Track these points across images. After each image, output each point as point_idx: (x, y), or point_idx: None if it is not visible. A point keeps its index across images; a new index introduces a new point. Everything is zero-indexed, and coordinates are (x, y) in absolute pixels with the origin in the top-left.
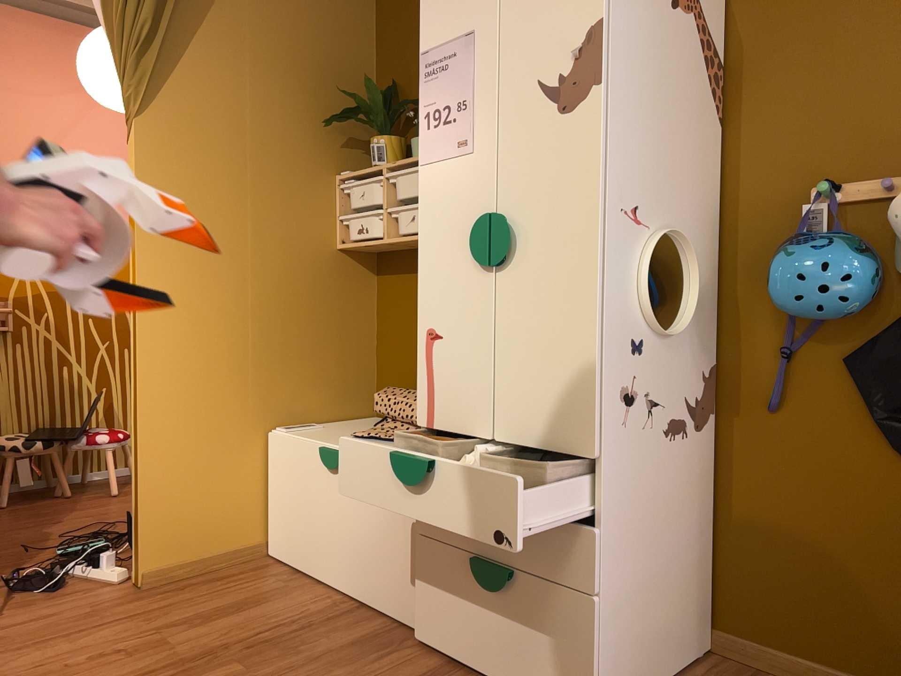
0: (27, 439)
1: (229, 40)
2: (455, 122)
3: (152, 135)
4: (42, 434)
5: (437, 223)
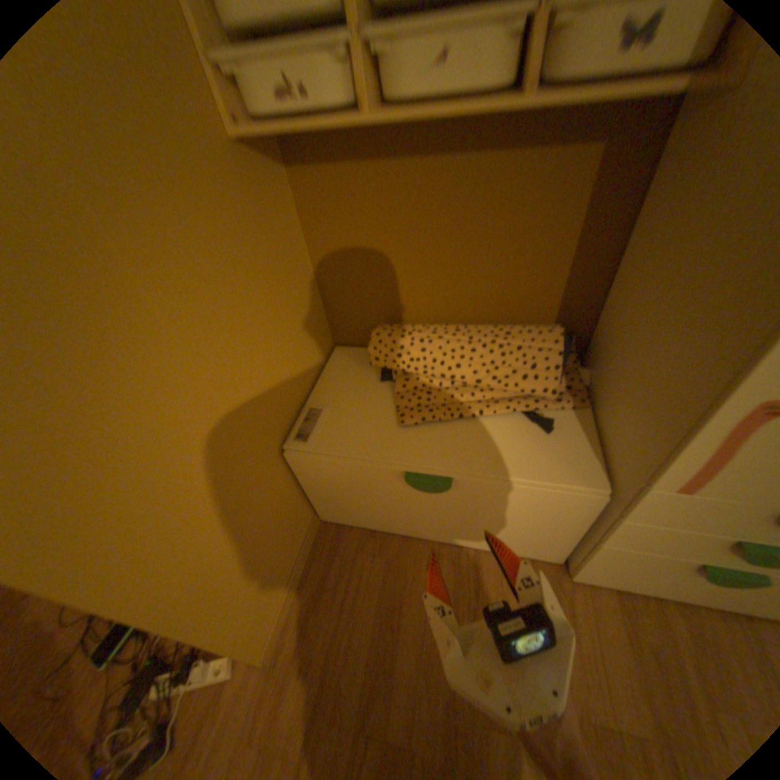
0: None
1: None
2: None
3: None
4: None
5: None
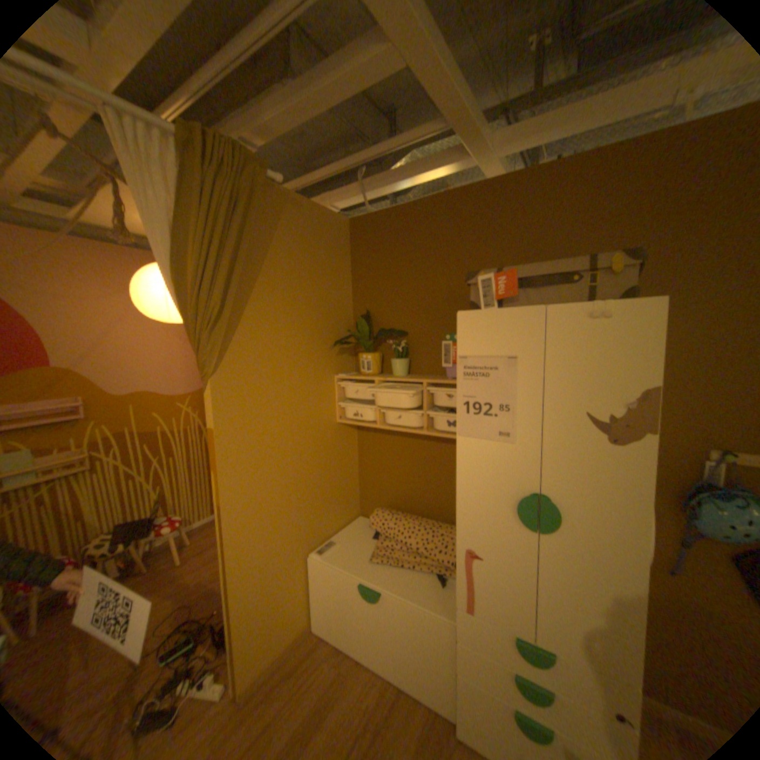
0: (110, 547)
1: (268, 300)
2: (497, 417)
3: (221, 387)
4: (120, 535)
5: (477, 481)
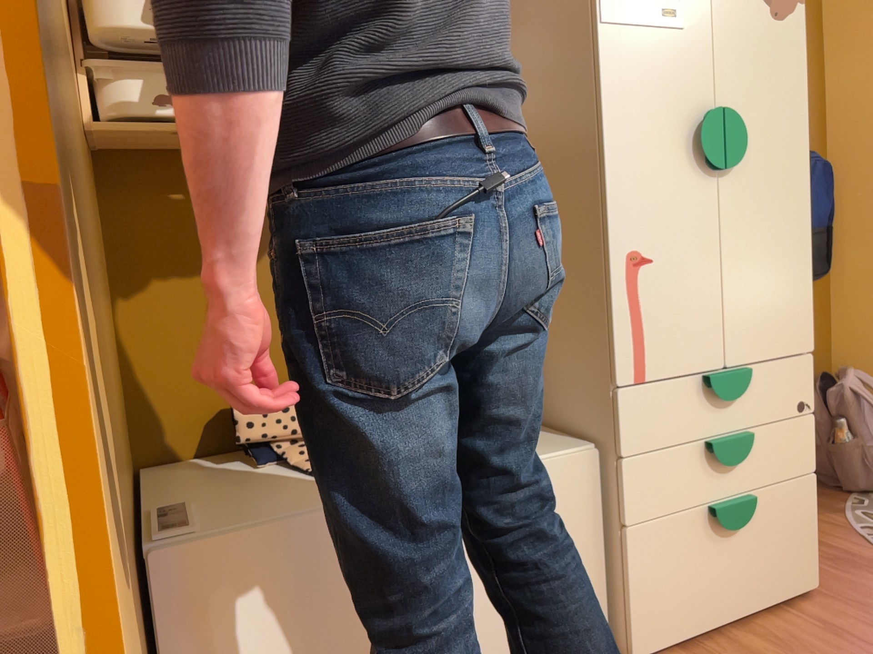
0: None
1: None
2: None
3: None
4: None
5: (636, 110)
